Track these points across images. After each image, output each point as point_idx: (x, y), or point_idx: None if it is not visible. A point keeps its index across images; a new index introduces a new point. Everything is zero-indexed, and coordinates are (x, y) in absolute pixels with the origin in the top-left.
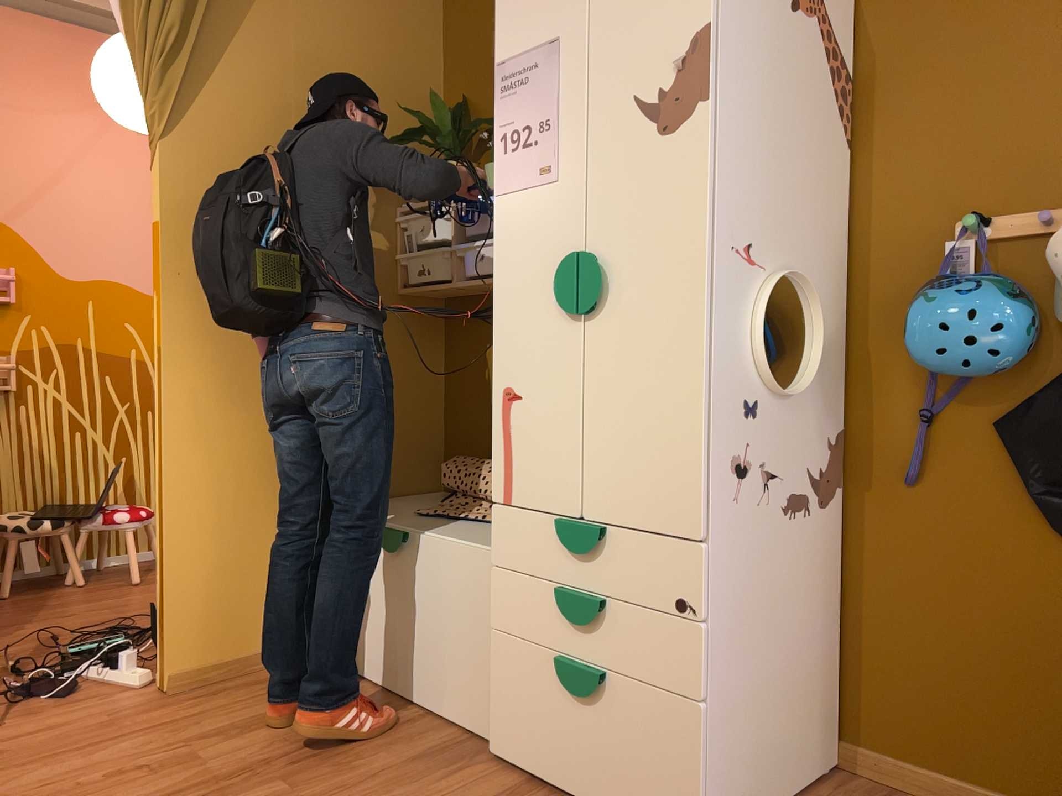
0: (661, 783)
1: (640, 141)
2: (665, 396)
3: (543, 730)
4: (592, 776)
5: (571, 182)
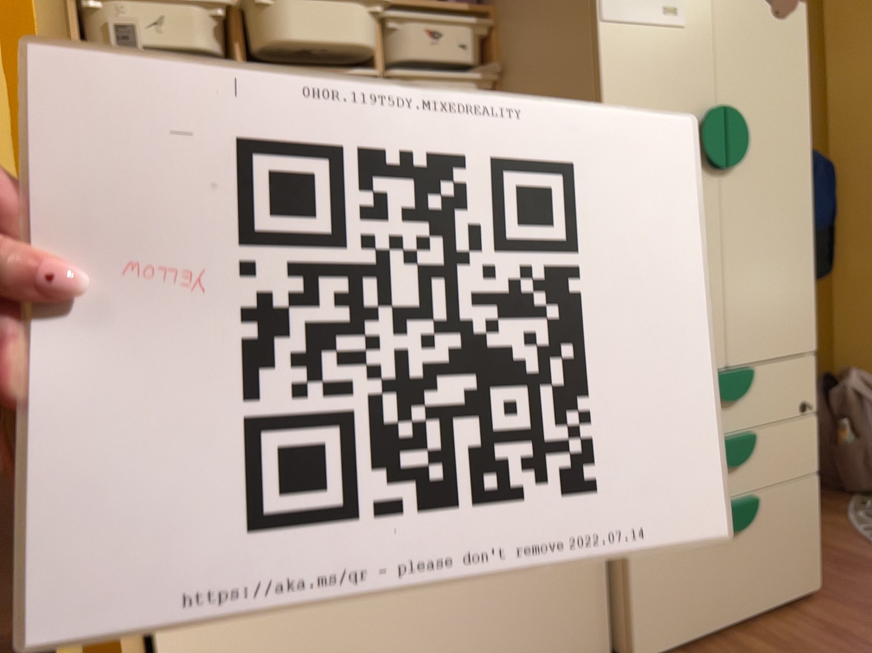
0: (798, 553)
1: (762, 15)
2: (790, 242)
3: (699, 589)
4: (746, 593)
5: (702, 33)
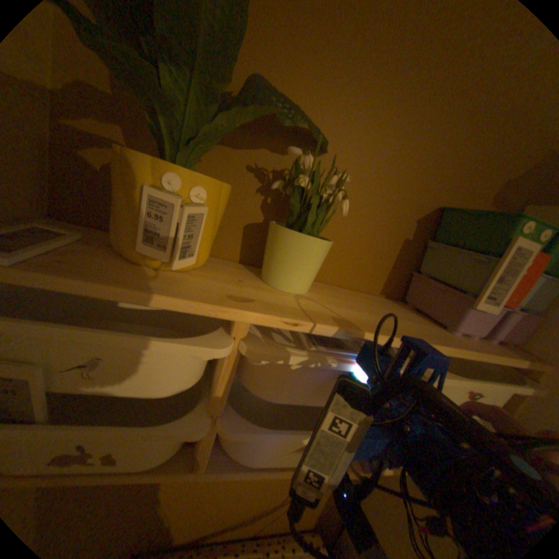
0: None
1: None
2: None
3: None
4: None
5: None
